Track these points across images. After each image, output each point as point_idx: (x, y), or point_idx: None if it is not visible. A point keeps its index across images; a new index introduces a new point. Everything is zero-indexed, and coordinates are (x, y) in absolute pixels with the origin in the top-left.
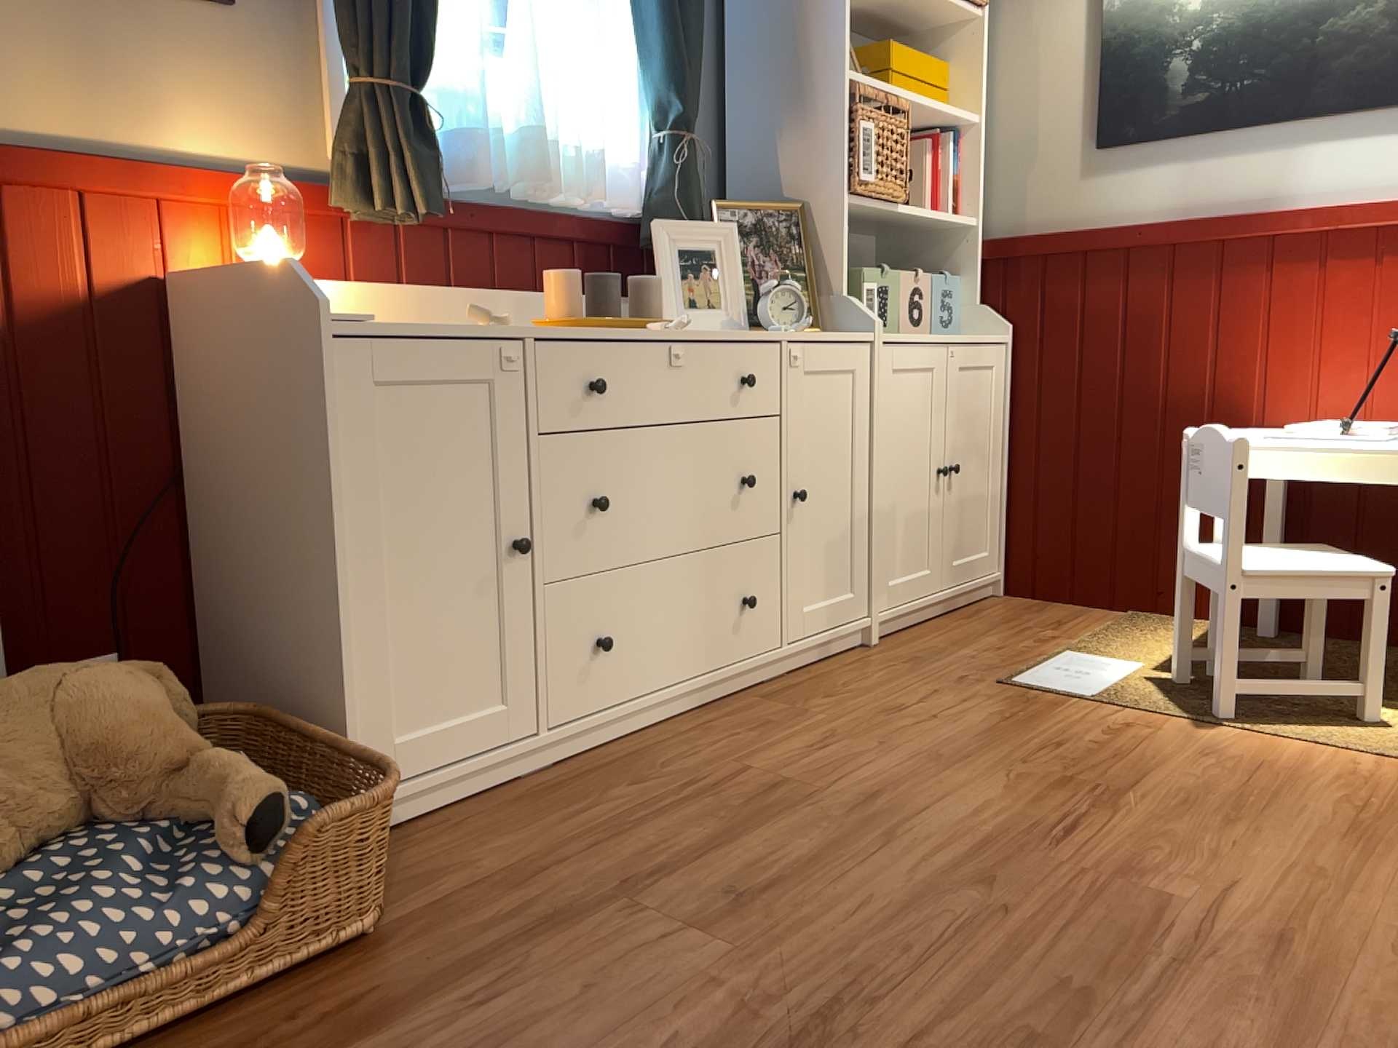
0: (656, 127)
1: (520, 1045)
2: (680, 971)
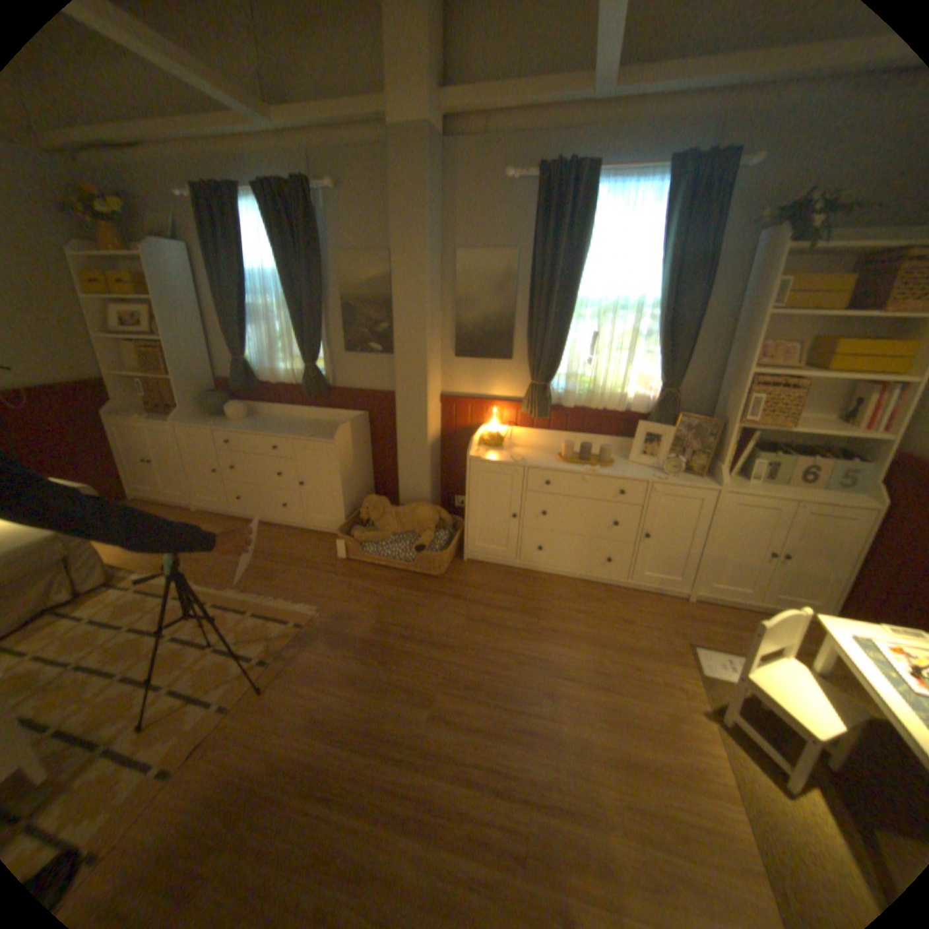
0: (660, 384)
1: (419, 609)
2: (451, 621)
